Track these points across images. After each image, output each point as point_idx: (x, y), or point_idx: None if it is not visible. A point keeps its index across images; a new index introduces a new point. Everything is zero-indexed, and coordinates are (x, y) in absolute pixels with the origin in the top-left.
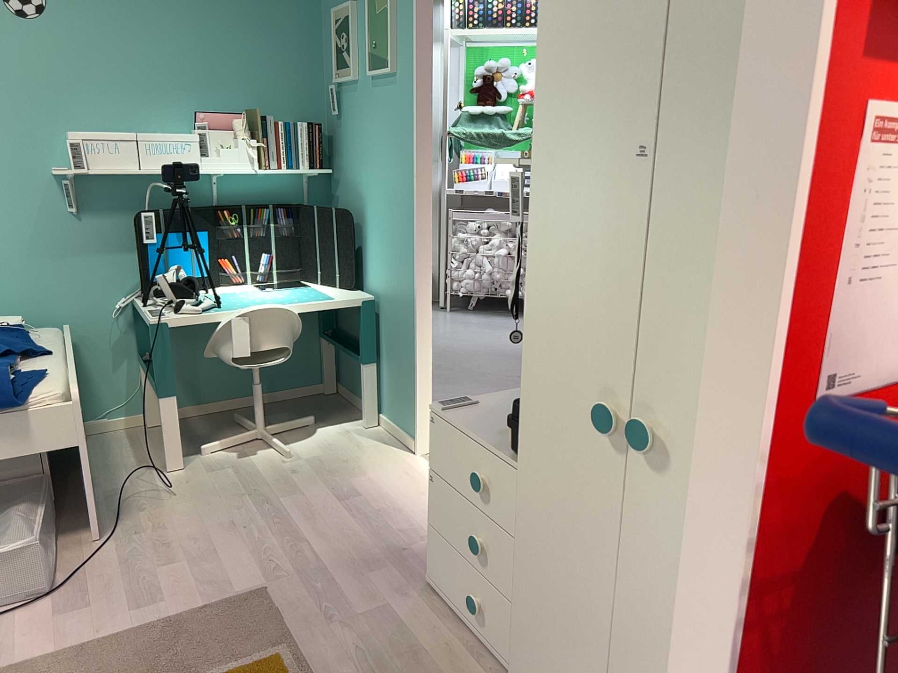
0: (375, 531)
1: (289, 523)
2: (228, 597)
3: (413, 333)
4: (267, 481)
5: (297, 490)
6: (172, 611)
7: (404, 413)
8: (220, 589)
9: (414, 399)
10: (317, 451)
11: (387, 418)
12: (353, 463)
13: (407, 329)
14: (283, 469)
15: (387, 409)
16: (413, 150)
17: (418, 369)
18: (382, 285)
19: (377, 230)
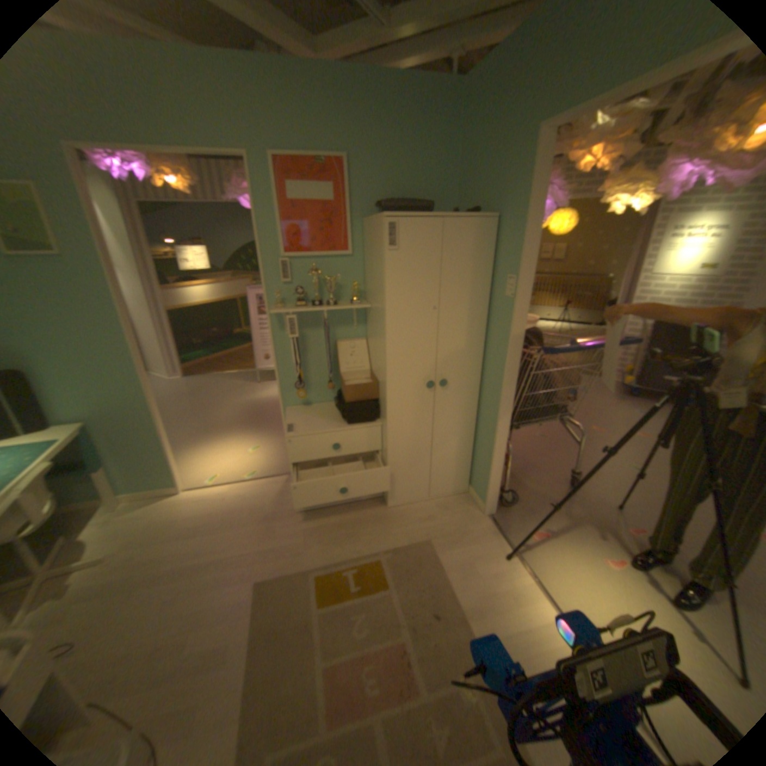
0: (239, 526)
1: (194, 568)
2: (248, 604)
3: (150, 428)
4: (121, 579)
5: (155, 560)
6: (240, 638)
7: (150, 480)
8: (237, 608)
9: (162, 466)
10: (111, 544)
11: (125, 495)
12: (151, 526)
13: (139, 429)
14: (114, 568)
15: (122, 490)
16: (111, 313)
17: (163, 446)
18: (85, 414)
19: (60, 377)
